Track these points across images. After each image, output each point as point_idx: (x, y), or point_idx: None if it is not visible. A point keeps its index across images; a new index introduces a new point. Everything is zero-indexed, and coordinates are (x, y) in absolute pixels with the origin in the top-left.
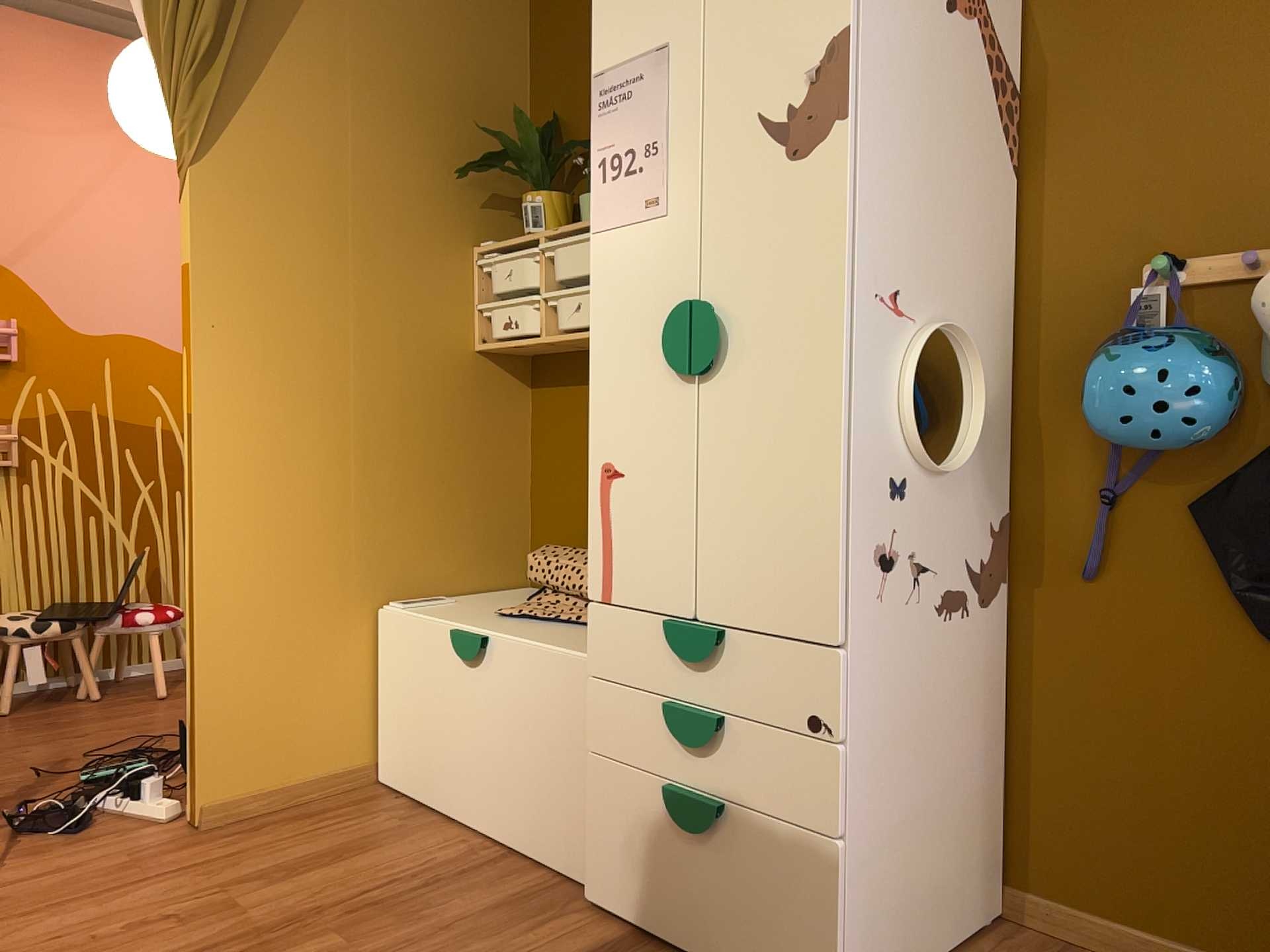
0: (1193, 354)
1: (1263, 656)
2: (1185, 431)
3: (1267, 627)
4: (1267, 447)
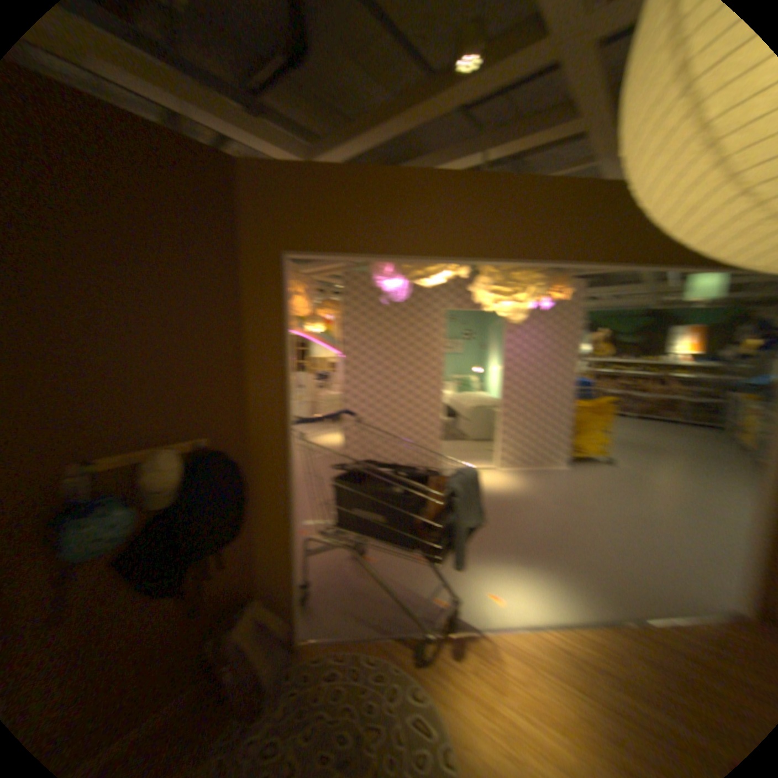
0: (113, 512)
1: (142, 606)
2: (112, 544)
3: (147, 597)
4: (134, 529)
